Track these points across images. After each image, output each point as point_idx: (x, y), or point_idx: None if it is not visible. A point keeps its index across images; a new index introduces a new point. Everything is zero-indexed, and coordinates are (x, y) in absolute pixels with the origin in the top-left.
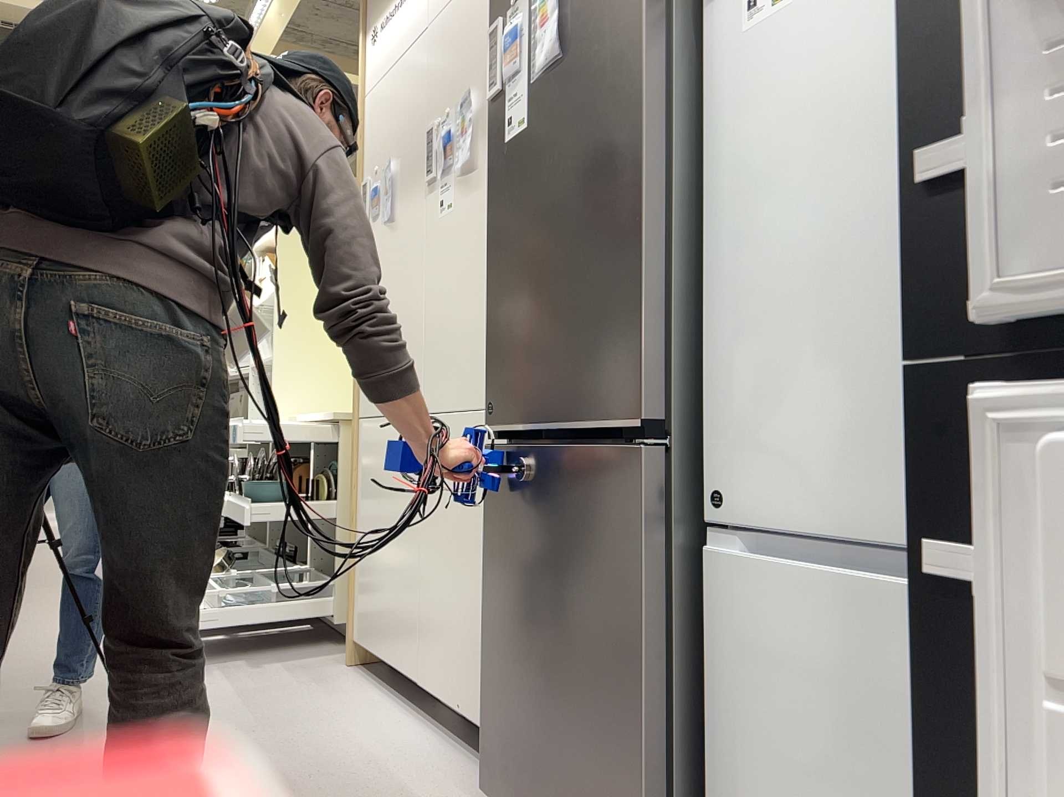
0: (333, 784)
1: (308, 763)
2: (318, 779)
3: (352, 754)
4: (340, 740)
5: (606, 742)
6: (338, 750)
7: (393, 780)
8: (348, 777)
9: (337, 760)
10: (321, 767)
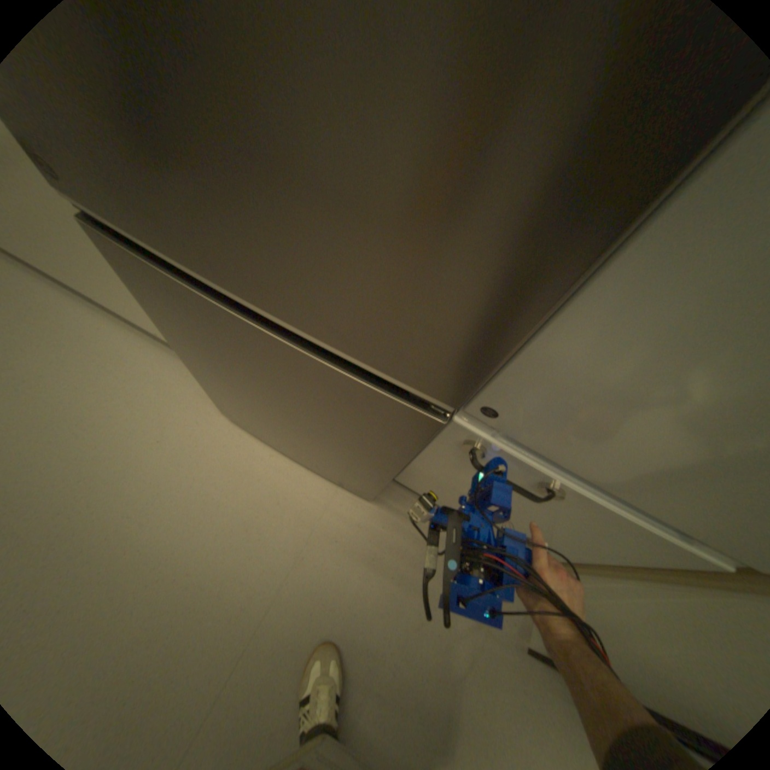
0: (96, 431)
1: (53, 411)
2: (79, 429)
3: (84, 386)
4: (59, 369)
5: (343, 463)
6: (68, 384)
7: (141, 406)
8: (103, 416)
9: (77, 399)
10: (70, 413)
